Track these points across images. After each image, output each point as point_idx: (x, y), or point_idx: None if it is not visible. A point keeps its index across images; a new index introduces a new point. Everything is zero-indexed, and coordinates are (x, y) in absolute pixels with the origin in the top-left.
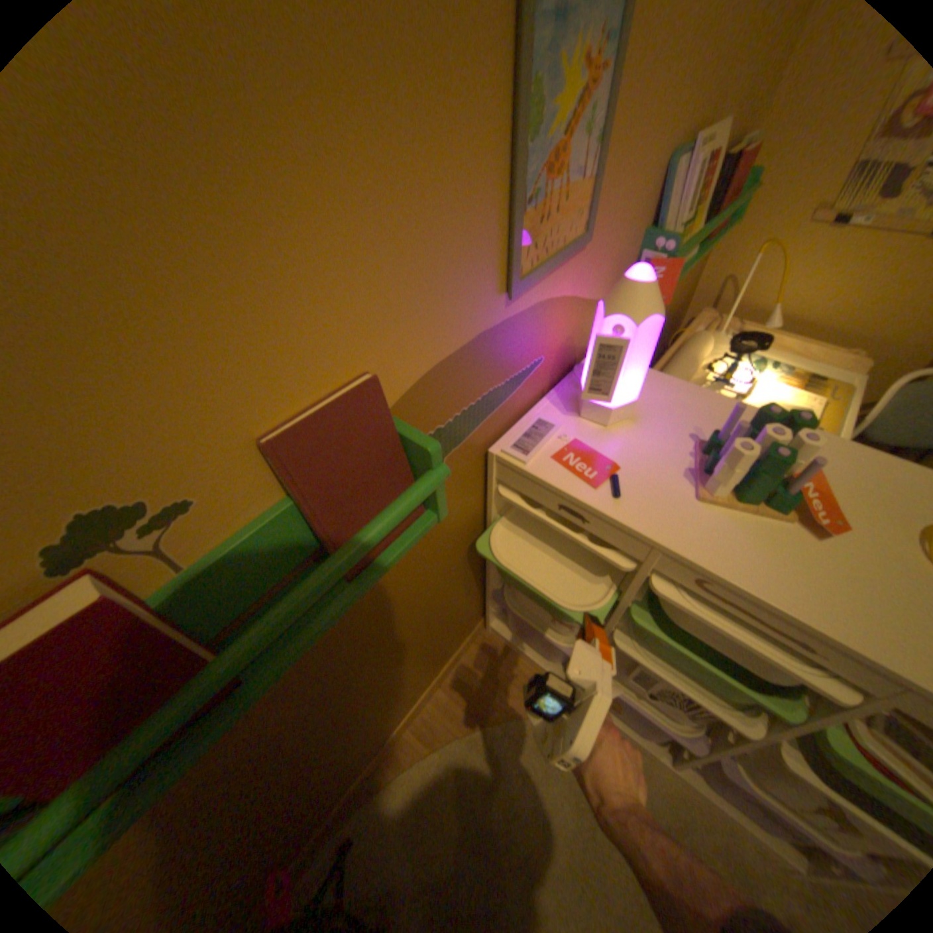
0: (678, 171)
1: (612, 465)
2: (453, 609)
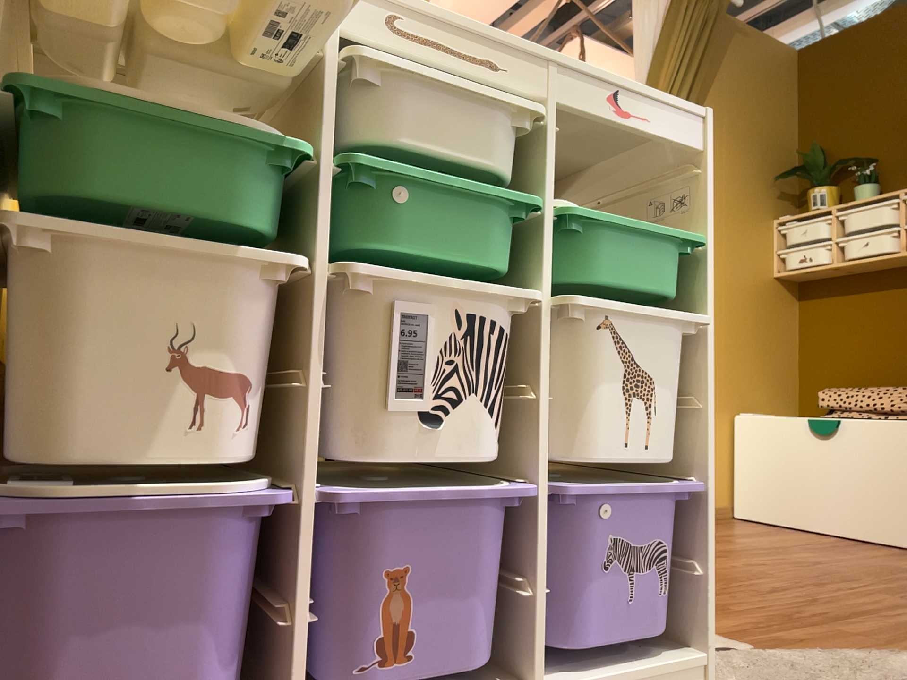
0: None
1: None
2: None
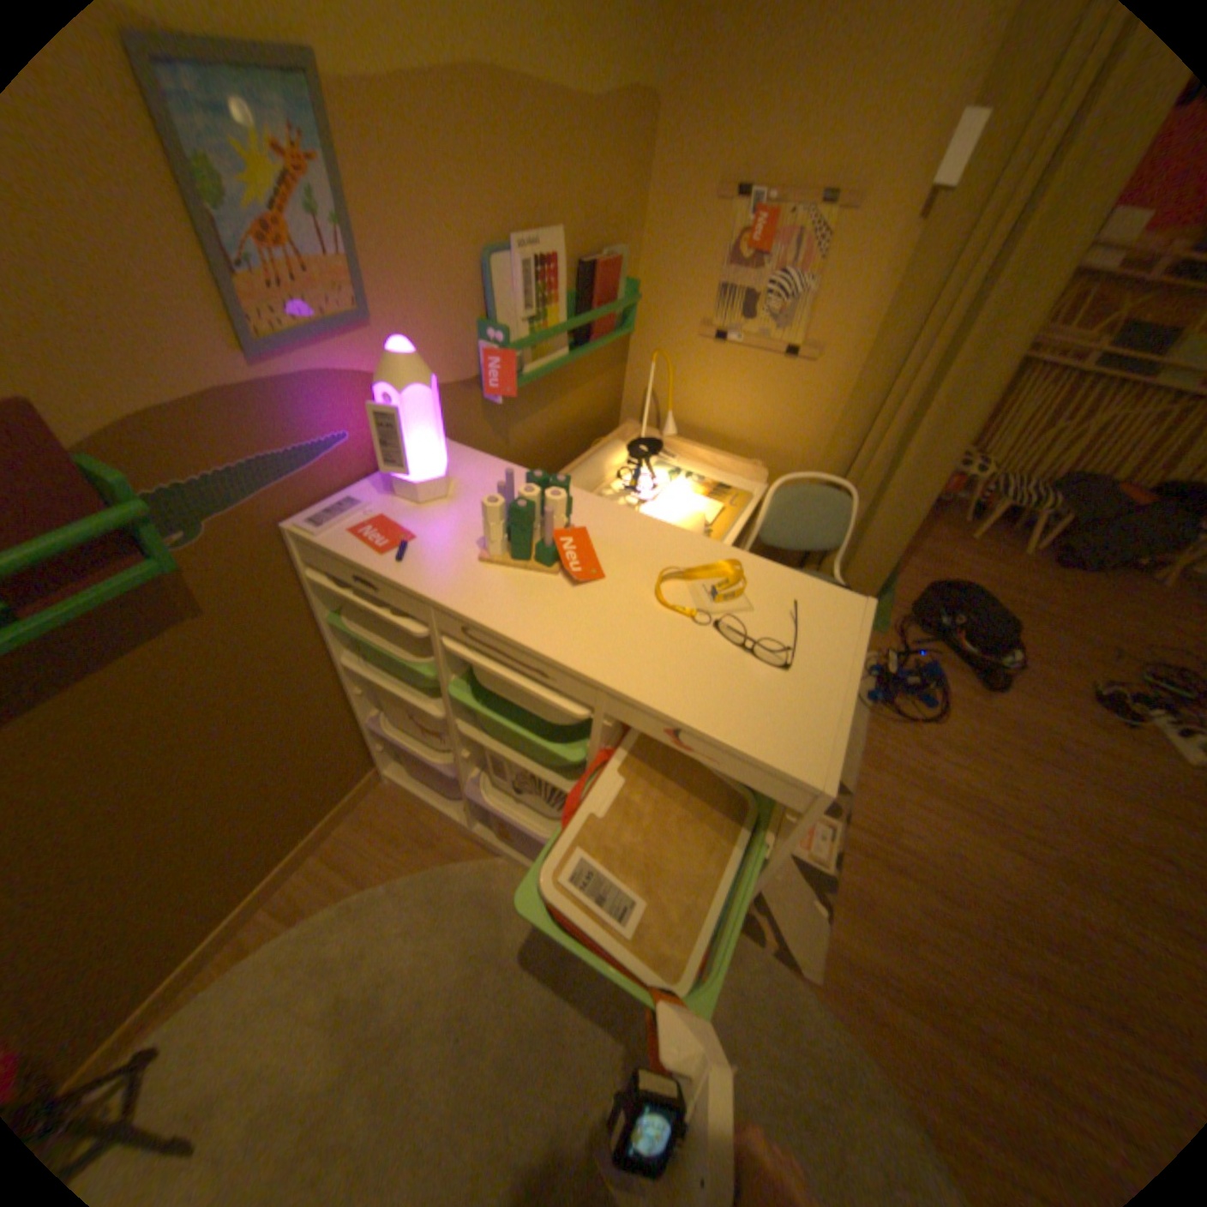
0: (494, 270)
1: (407, 536)
2: (302, 738)
